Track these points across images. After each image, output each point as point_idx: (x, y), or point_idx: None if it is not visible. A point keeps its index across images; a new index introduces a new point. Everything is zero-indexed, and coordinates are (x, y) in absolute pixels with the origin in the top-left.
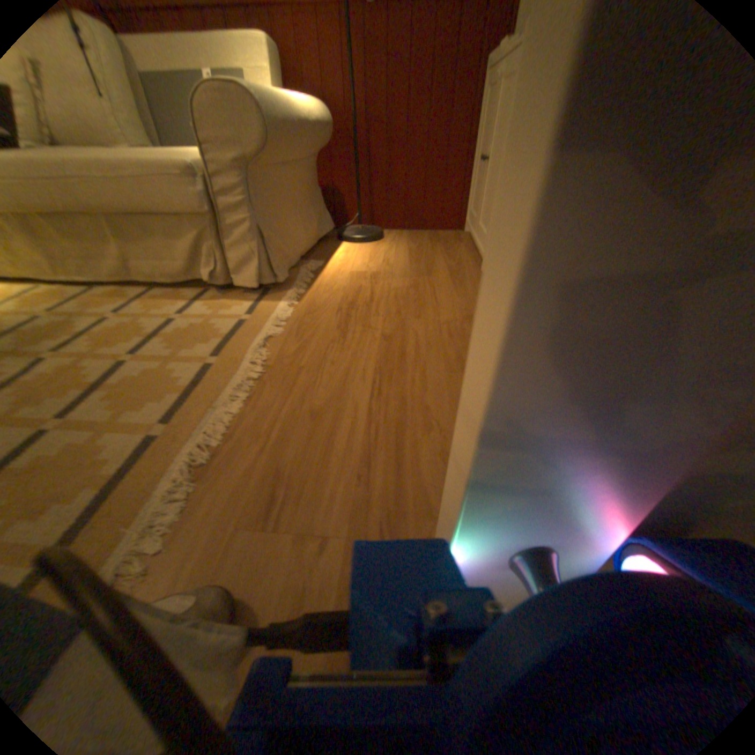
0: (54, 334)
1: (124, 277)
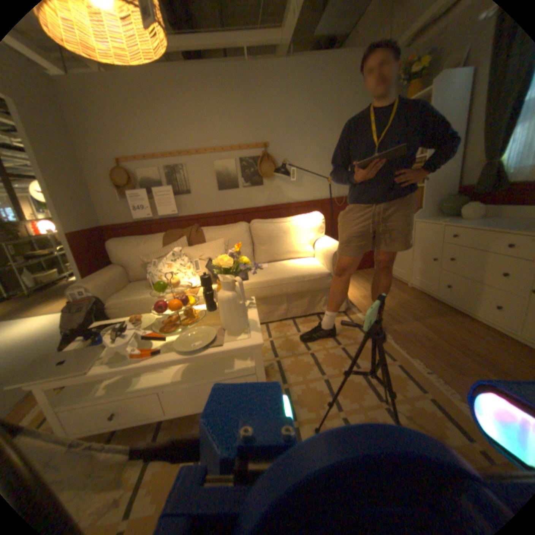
0: (296, 345)
1: (285, 317)
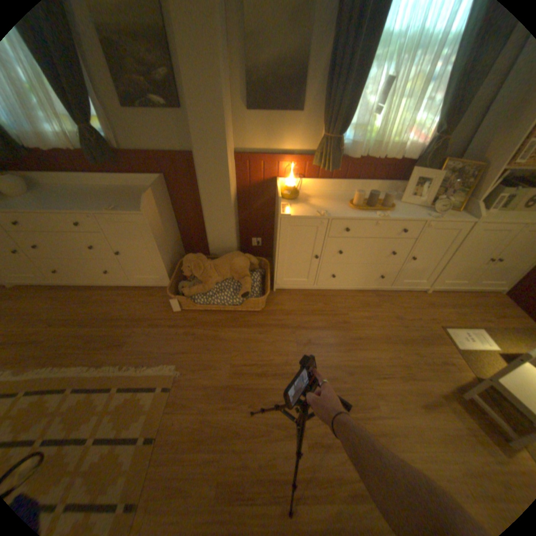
0: None
1: None
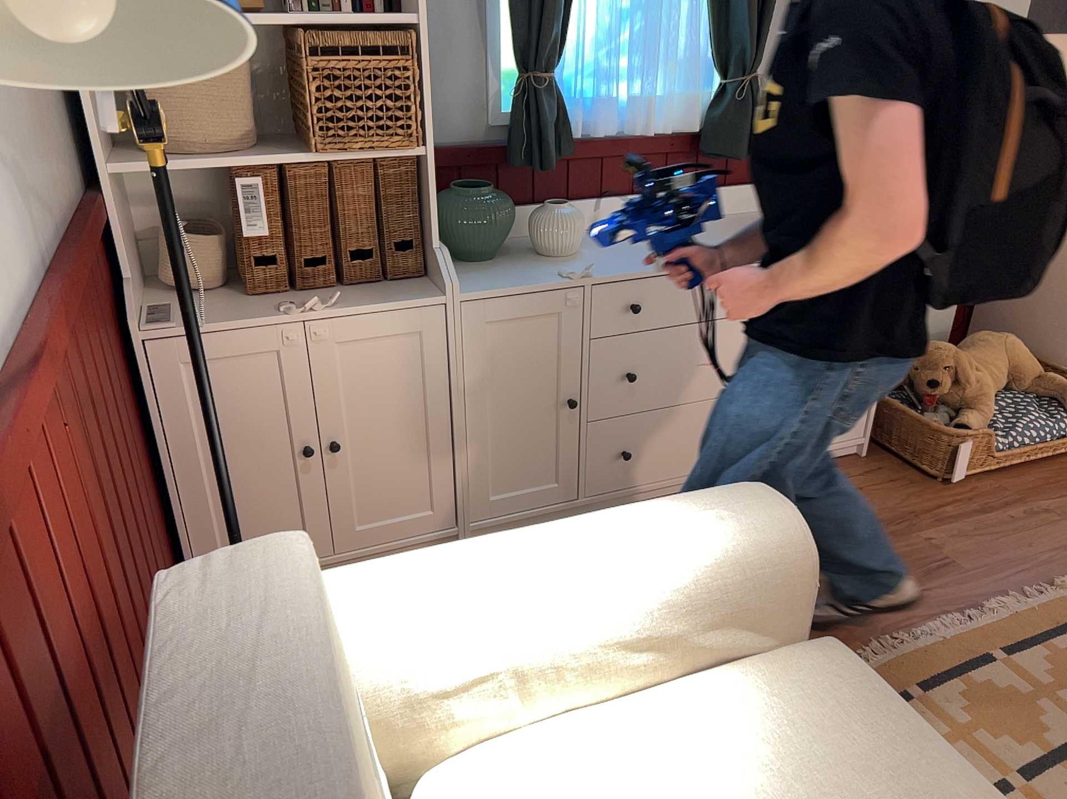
0: None
1: None
